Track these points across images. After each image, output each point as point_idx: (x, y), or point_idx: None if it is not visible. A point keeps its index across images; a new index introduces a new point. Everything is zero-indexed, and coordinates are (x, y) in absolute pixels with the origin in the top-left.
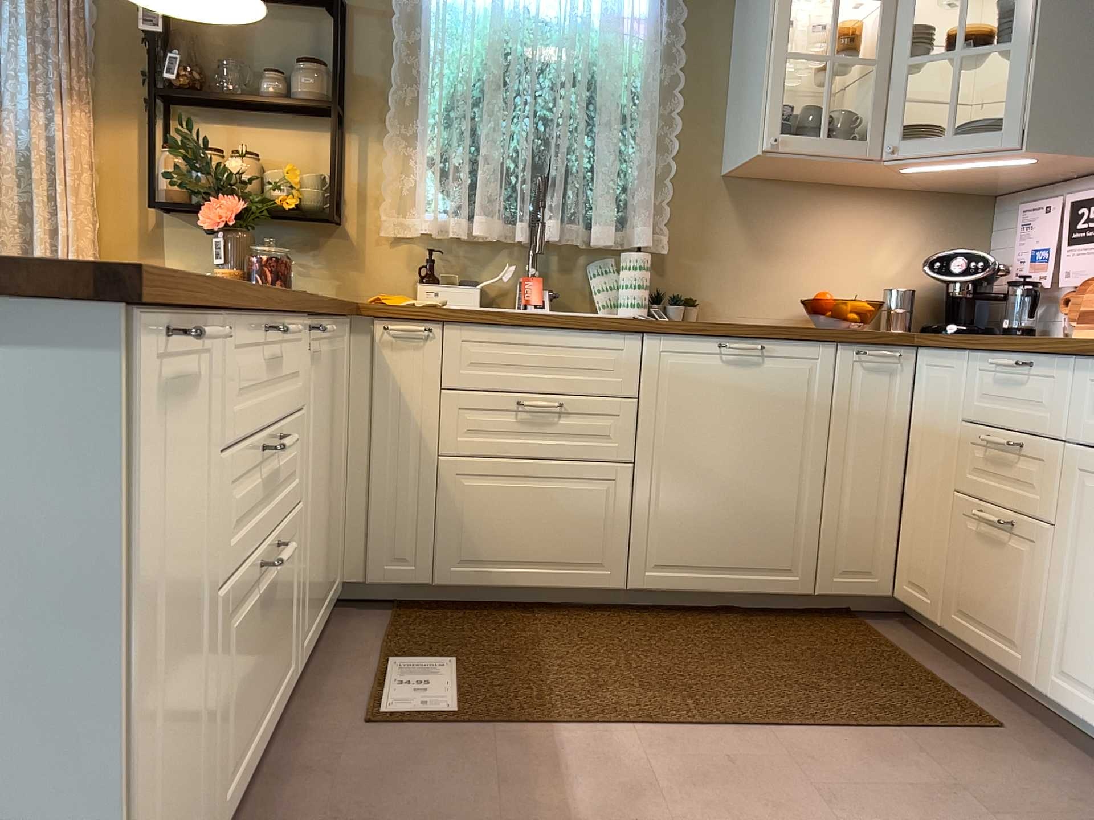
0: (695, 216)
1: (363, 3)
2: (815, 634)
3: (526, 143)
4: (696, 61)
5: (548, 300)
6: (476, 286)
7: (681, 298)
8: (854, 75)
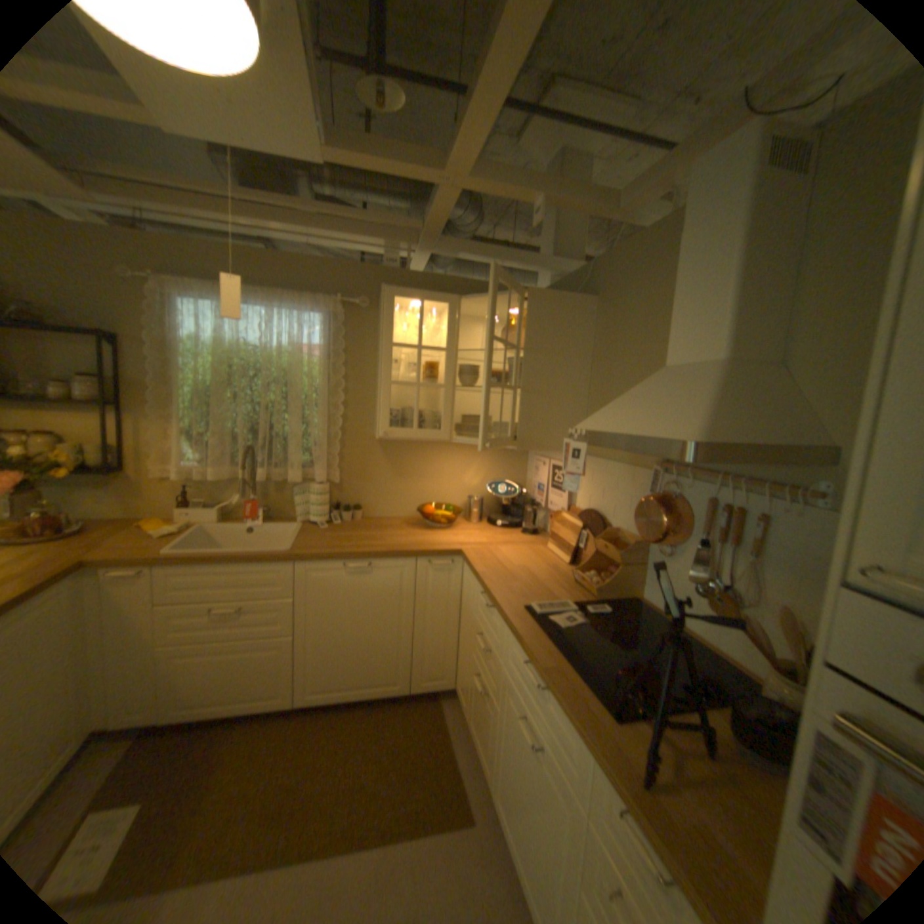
0: (359, 457)
1: (128, 331)
2: (404, 724)
3: (243, 422)
4: (355, 370)
5: (266, 511)
6: (215, 508)
7: (349, 507)
8: (443, 383)
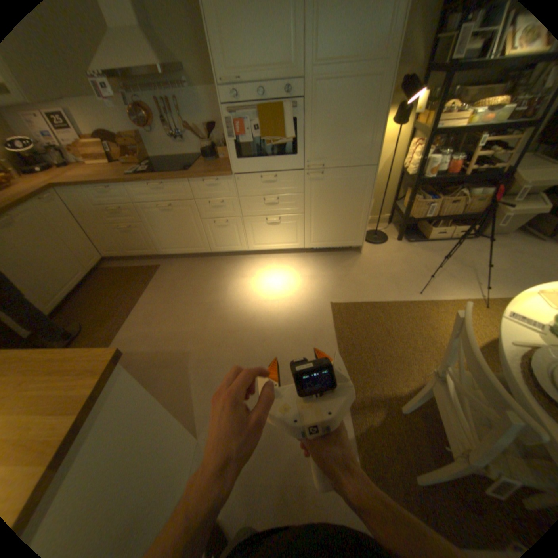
0: None
1: None
2: (99, 280)
3: None
4: None
5: None
6: None
7: None
8: None
